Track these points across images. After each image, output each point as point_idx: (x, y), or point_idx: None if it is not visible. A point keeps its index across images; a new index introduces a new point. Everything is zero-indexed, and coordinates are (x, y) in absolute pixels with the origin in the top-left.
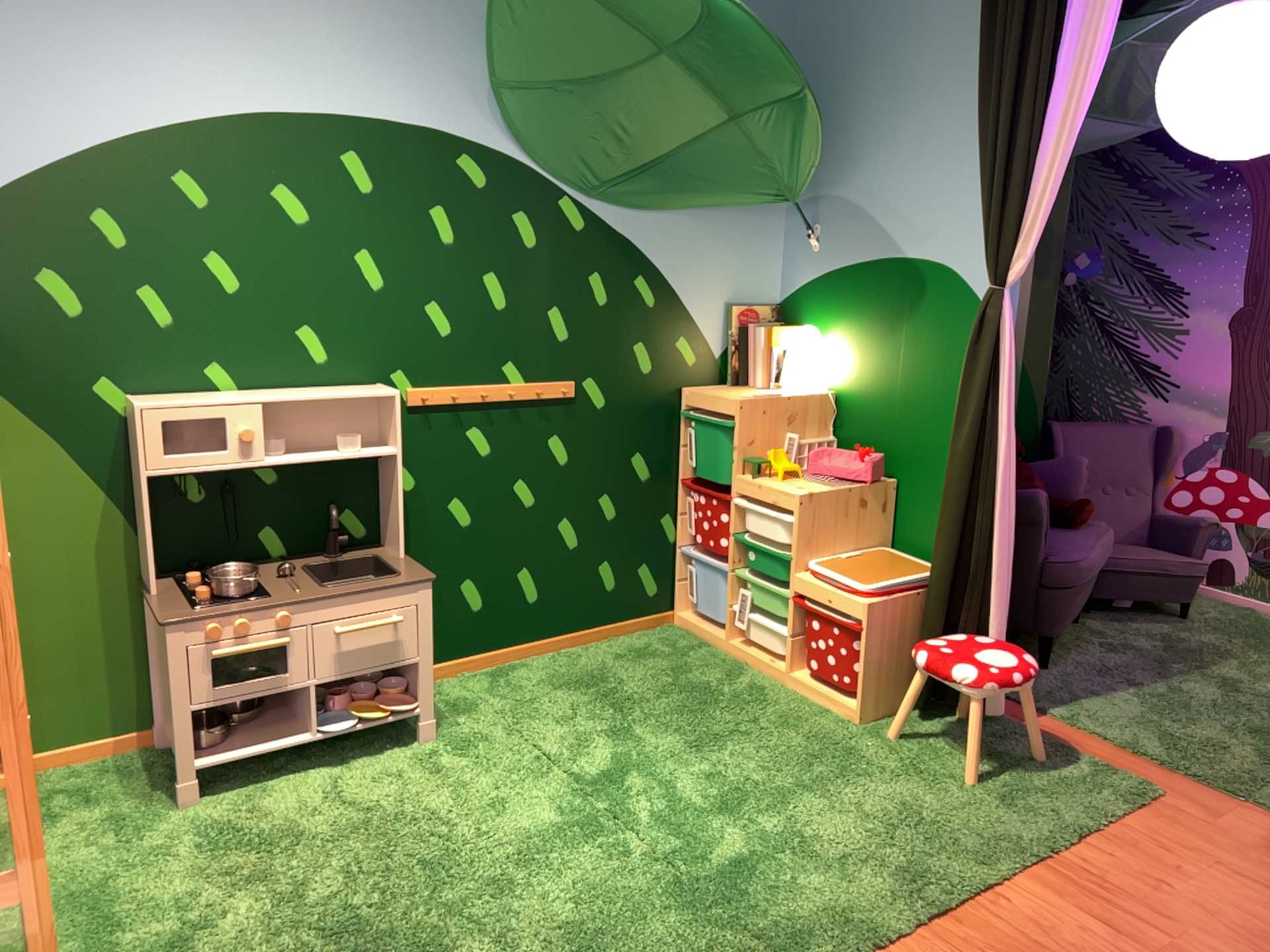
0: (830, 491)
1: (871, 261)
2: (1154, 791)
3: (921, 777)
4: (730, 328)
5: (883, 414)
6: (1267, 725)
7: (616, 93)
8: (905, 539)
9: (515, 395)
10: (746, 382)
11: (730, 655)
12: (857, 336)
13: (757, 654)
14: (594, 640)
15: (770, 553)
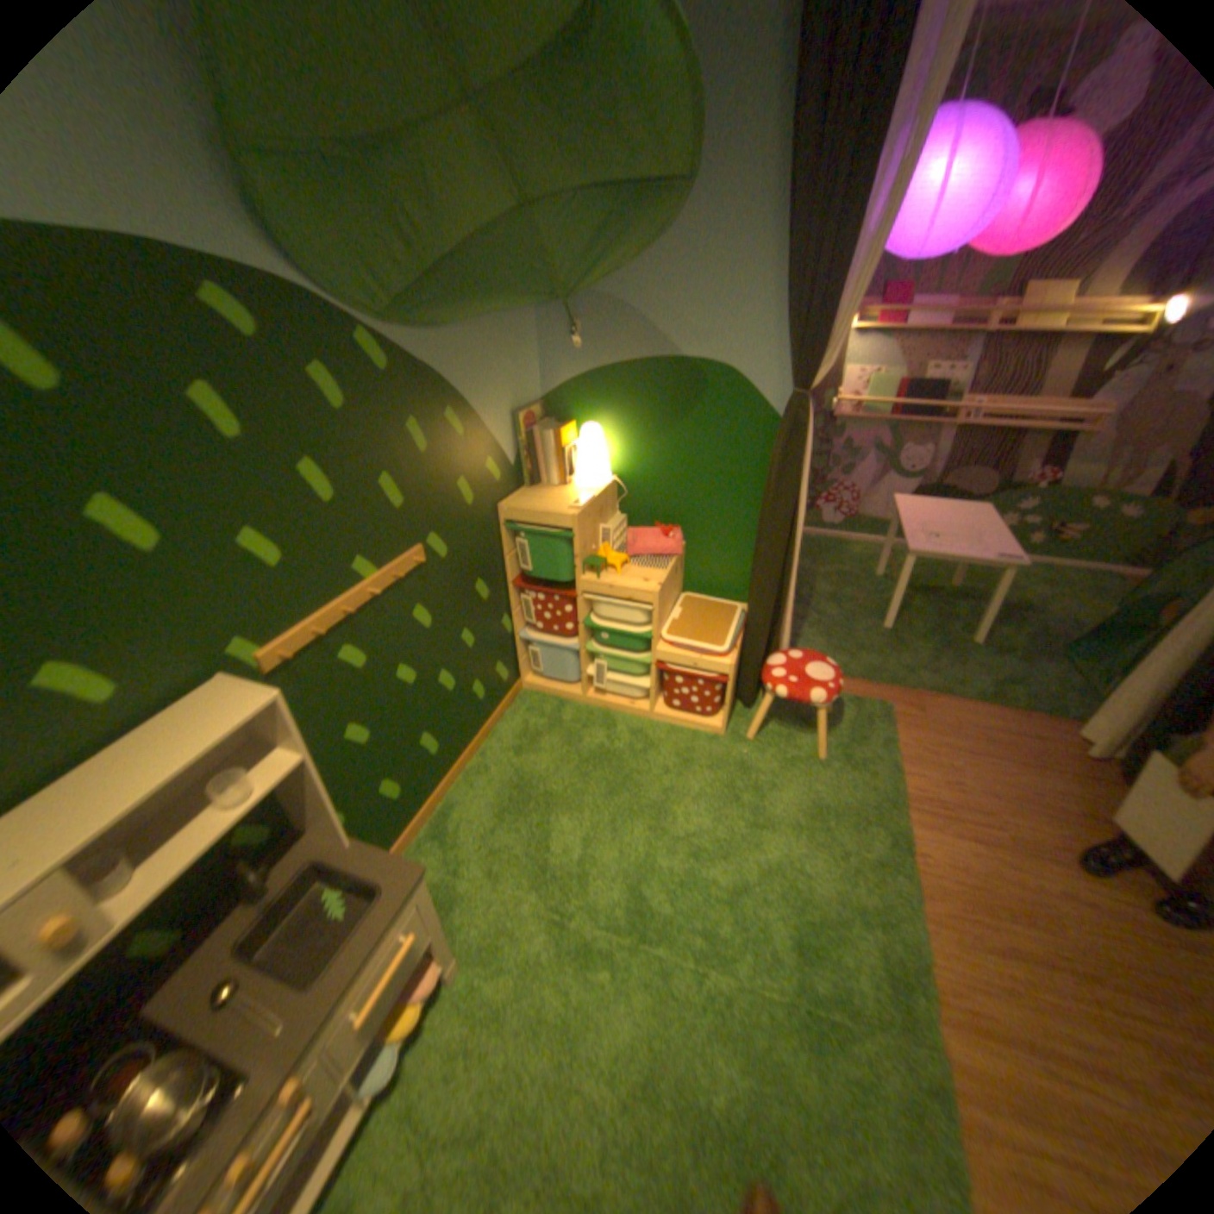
0: (665, 576)
1: (643, 361)
2: (889, 708)
3: (795, 768)
4: (517, 436)
5: (665, 493)
6: (875, 624)
7: (404, 166)
8: (691, 582)
9: (376, 590)
10: (538, 482)
11: (588, 705)
12: (633, 429)
13: (613, 699)
14: (481, 740)
15: (626, 636)
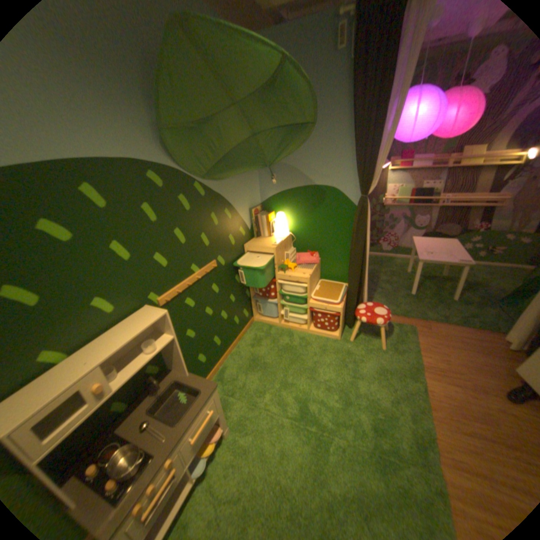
0: (312, 272)
1: (300, 187)
2: (414, 328)
3: (372, 354)
4: (251, 218)
5: (311, 238)
6: (407, 293)
7: (212, 127)
8: (323, 275)
9: (199, 277)
10: (259, 236)
11: (281, 327)
12: (297, 213)
13: (292, 325)
14: (237, 342)
15: (296, 297)
